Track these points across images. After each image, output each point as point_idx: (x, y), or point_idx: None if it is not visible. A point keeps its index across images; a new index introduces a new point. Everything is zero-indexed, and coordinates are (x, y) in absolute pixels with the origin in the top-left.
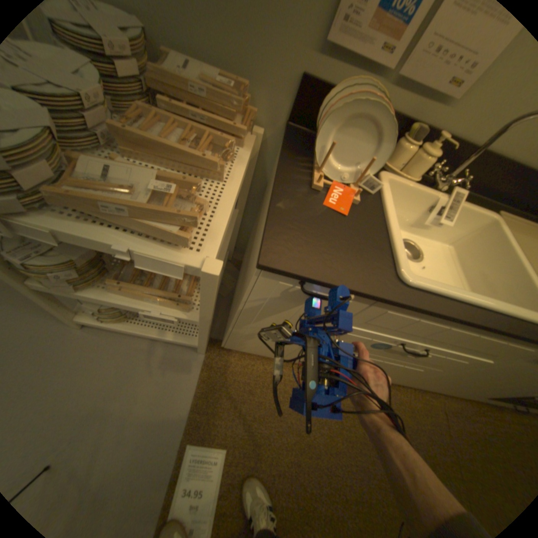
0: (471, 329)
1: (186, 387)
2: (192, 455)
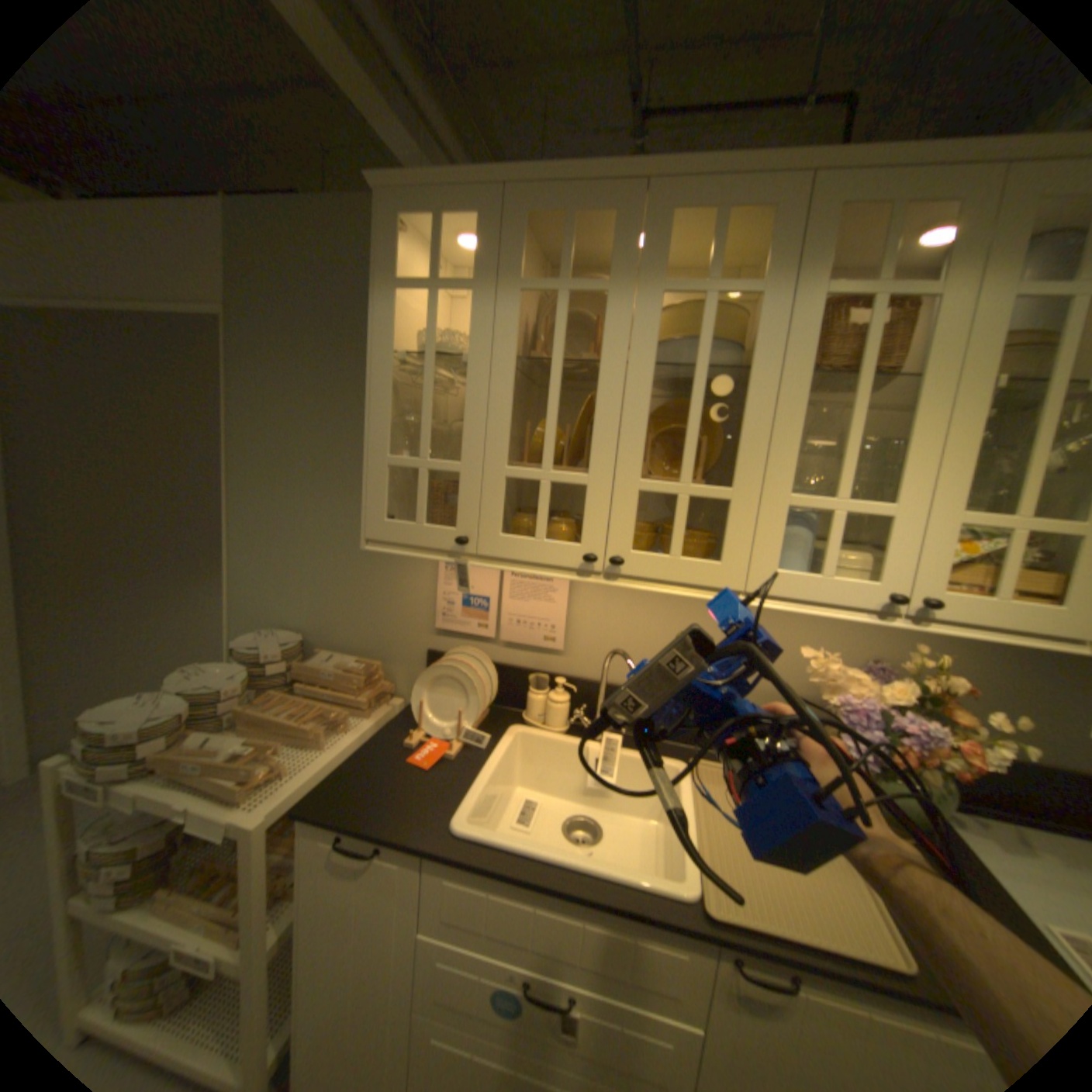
0: (550, 904)
1: None
2: None
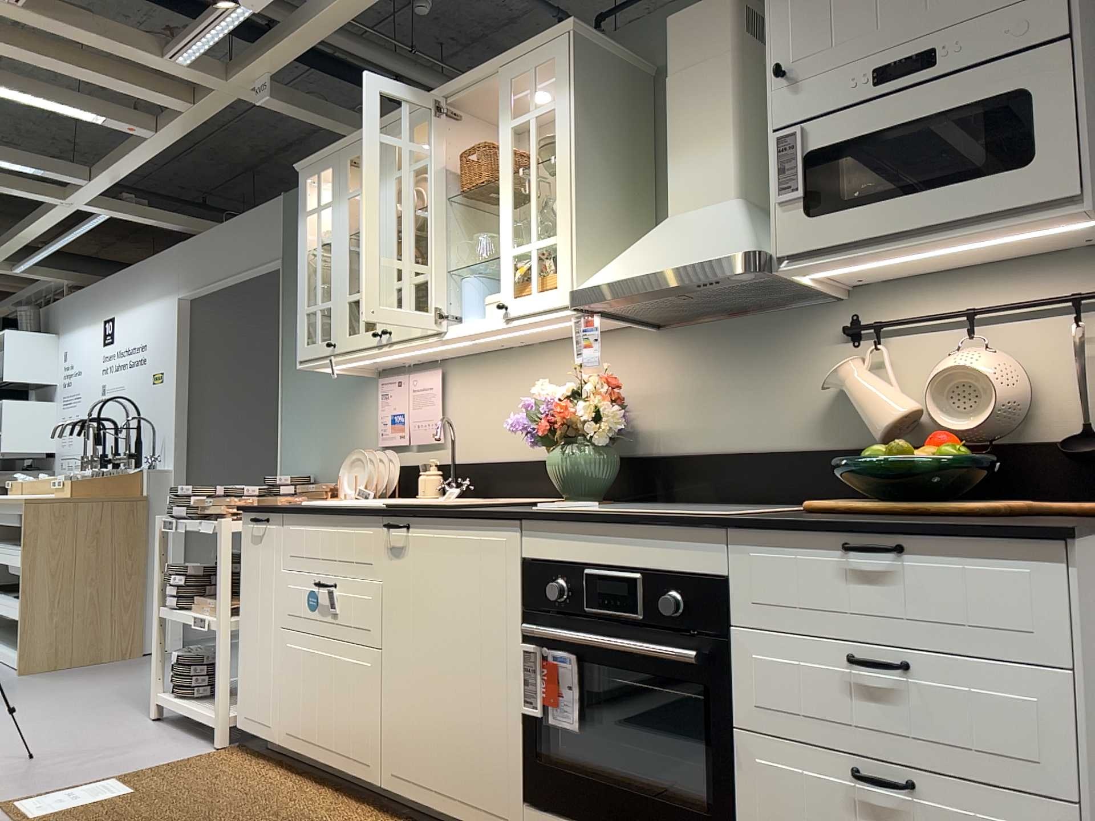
0: (325, 521)
1: (171, 759)
2: (109, 784)
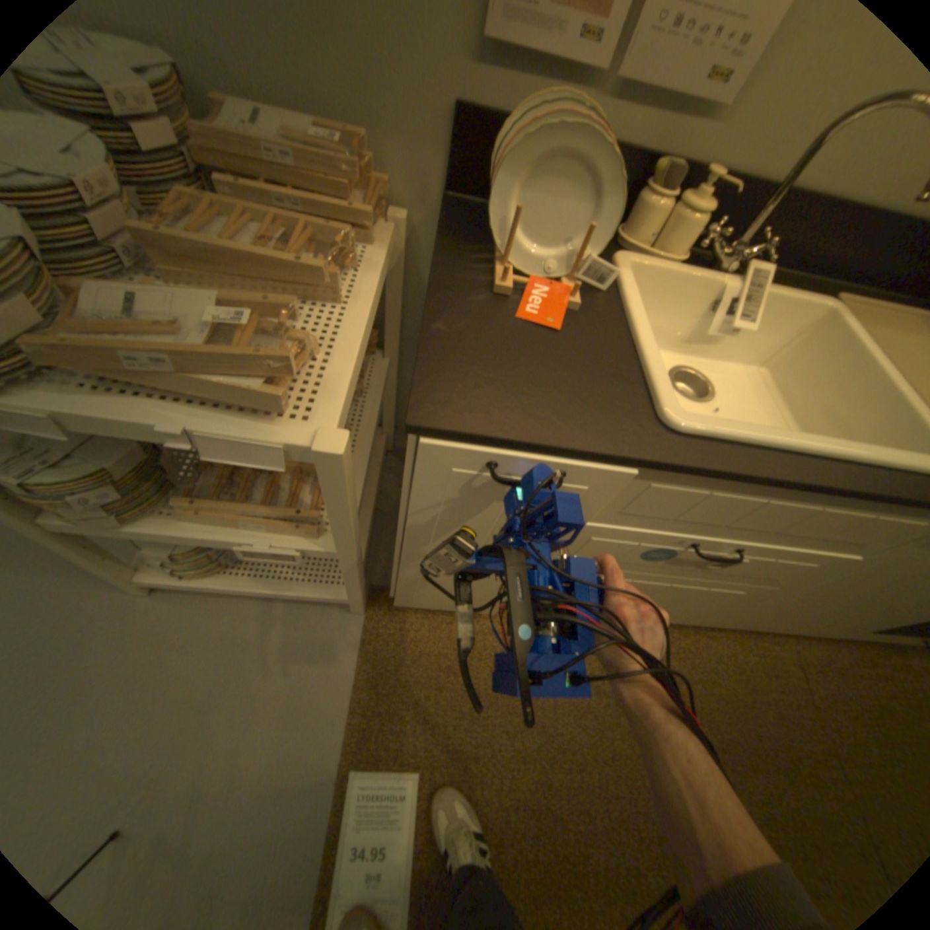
0: (803, 496)
1: (338, 673)
2: (360, 788)
